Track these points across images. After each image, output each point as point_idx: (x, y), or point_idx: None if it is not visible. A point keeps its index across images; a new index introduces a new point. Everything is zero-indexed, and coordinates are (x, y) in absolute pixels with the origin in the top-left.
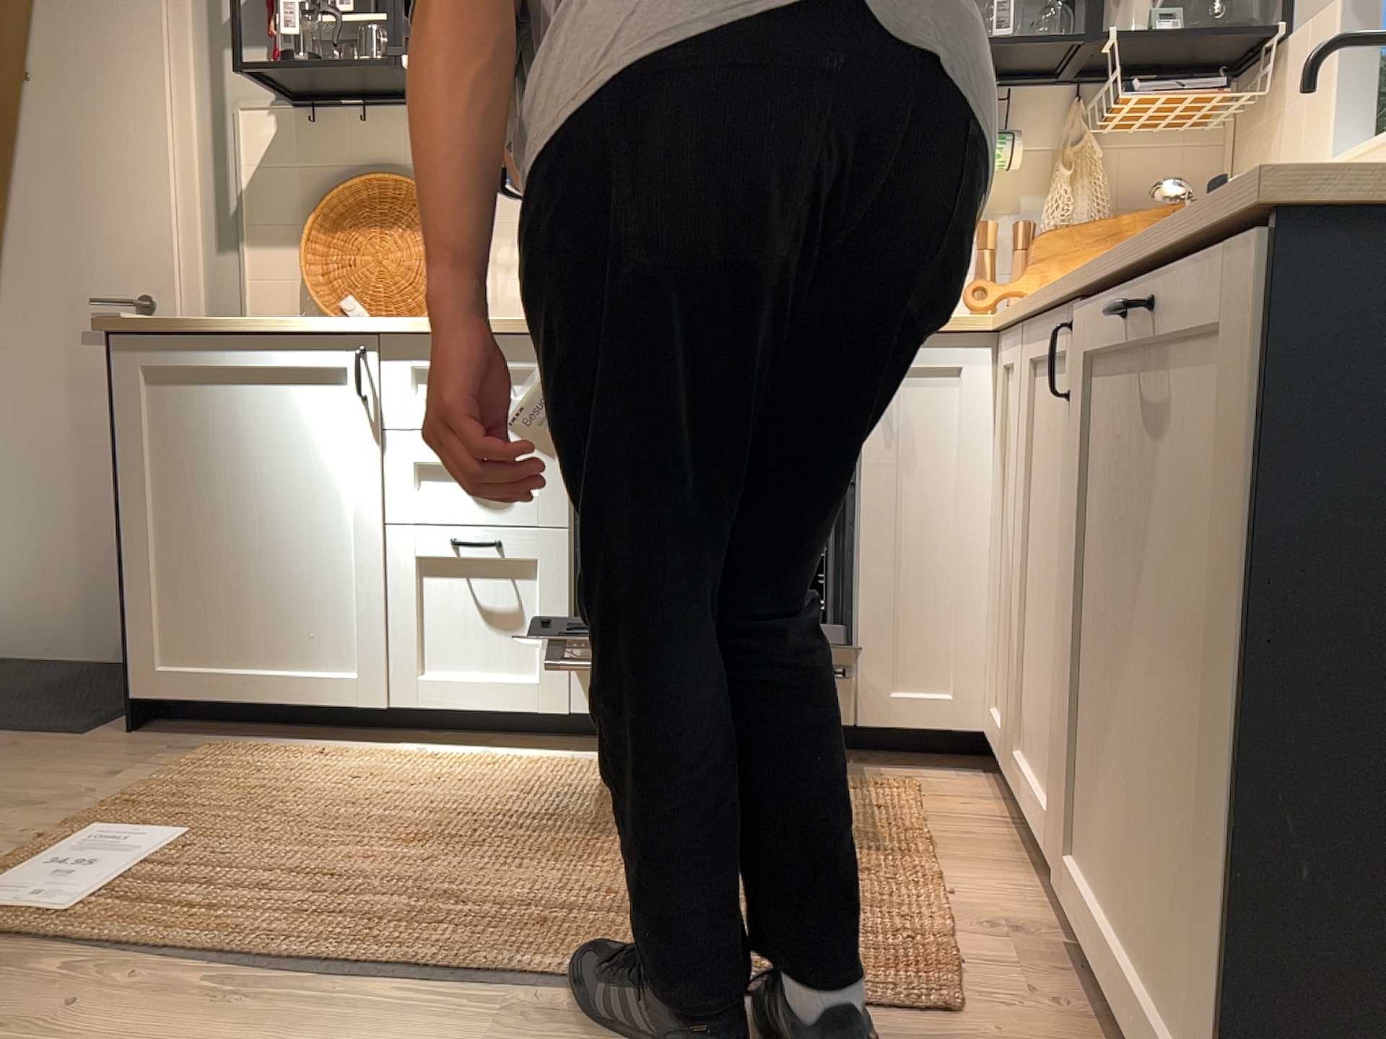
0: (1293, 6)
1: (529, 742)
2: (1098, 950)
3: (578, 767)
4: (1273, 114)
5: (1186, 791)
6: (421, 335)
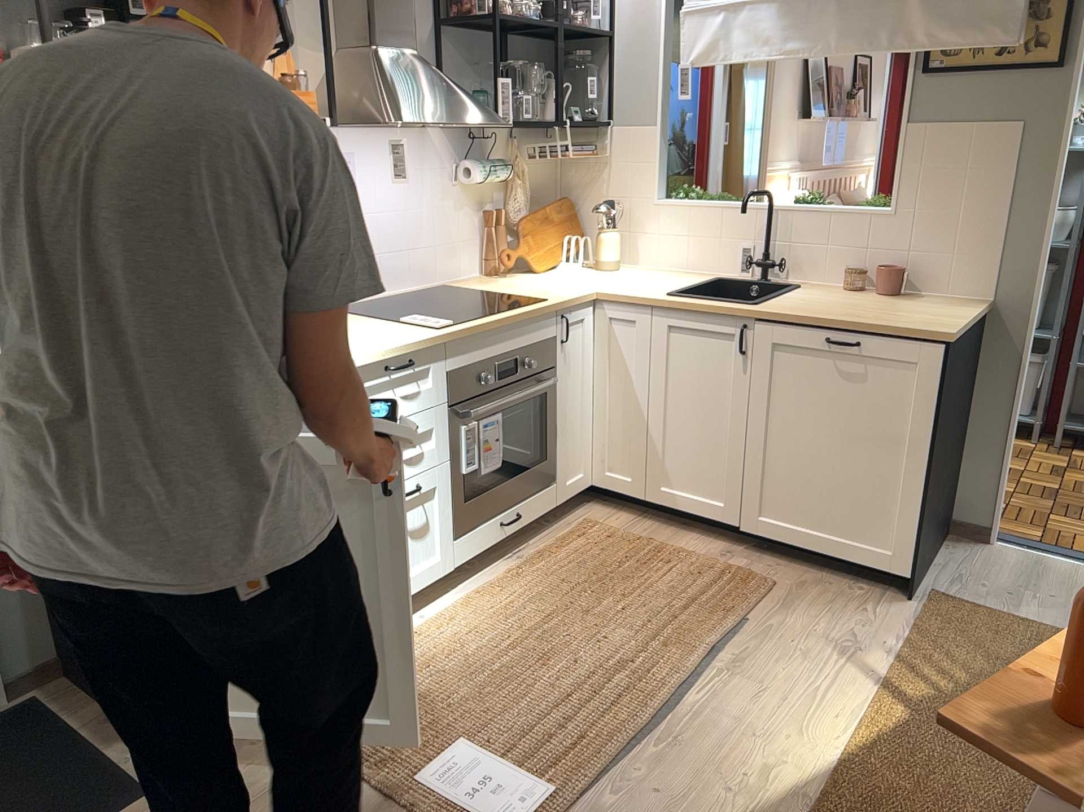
0: (617, 112)
1: (417, 599)
2: (791, 540)
3: (484, 593)
4: (605, 160)
5: (866, 481)
6: (372, 363)
